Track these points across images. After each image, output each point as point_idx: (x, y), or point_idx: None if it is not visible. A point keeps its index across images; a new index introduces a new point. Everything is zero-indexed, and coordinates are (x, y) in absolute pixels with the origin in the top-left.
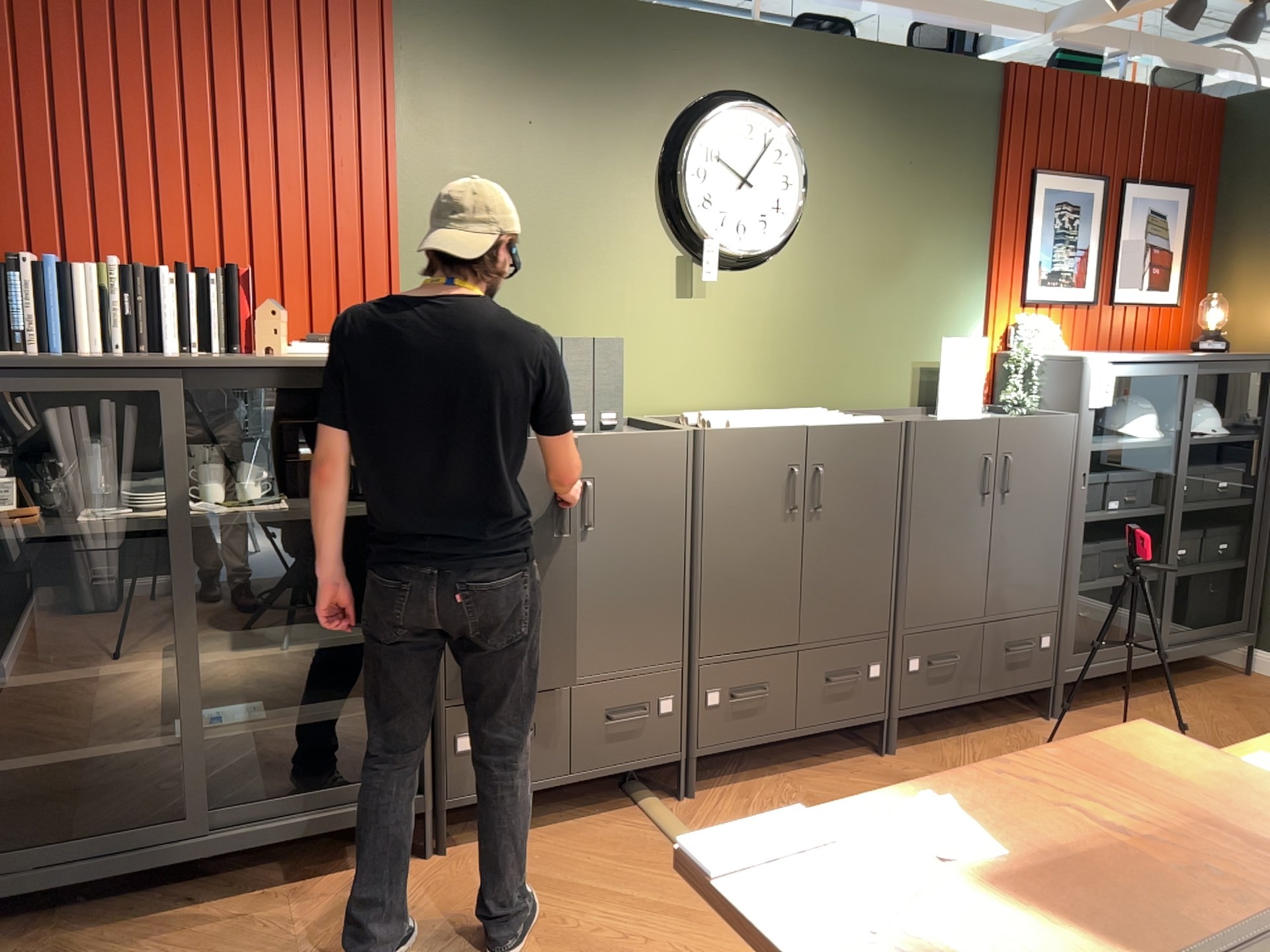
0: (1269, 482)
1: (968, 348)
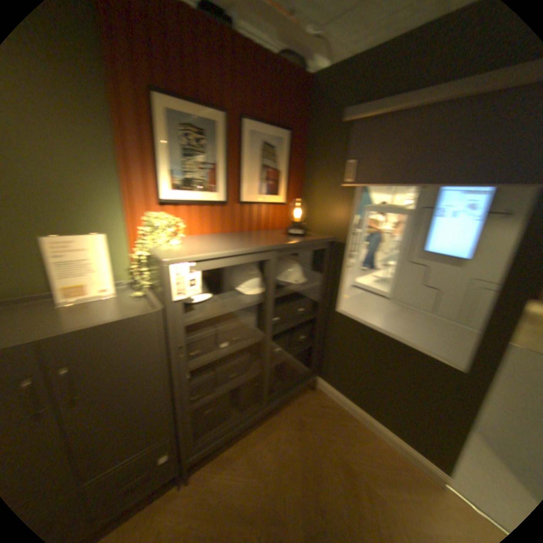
0: (323, 304)
1: (77, 243)
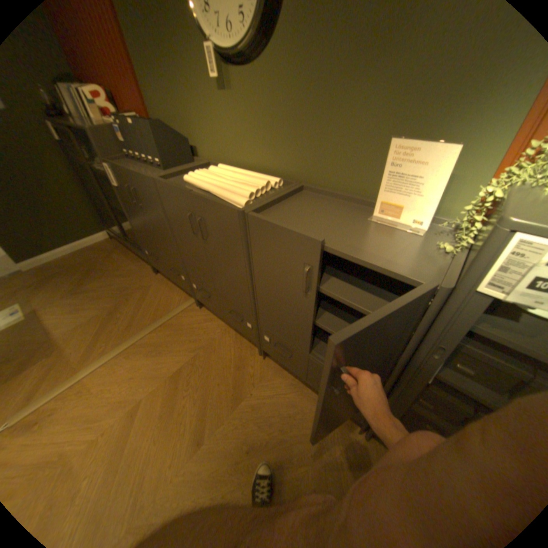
0: None
1: (425, 154)
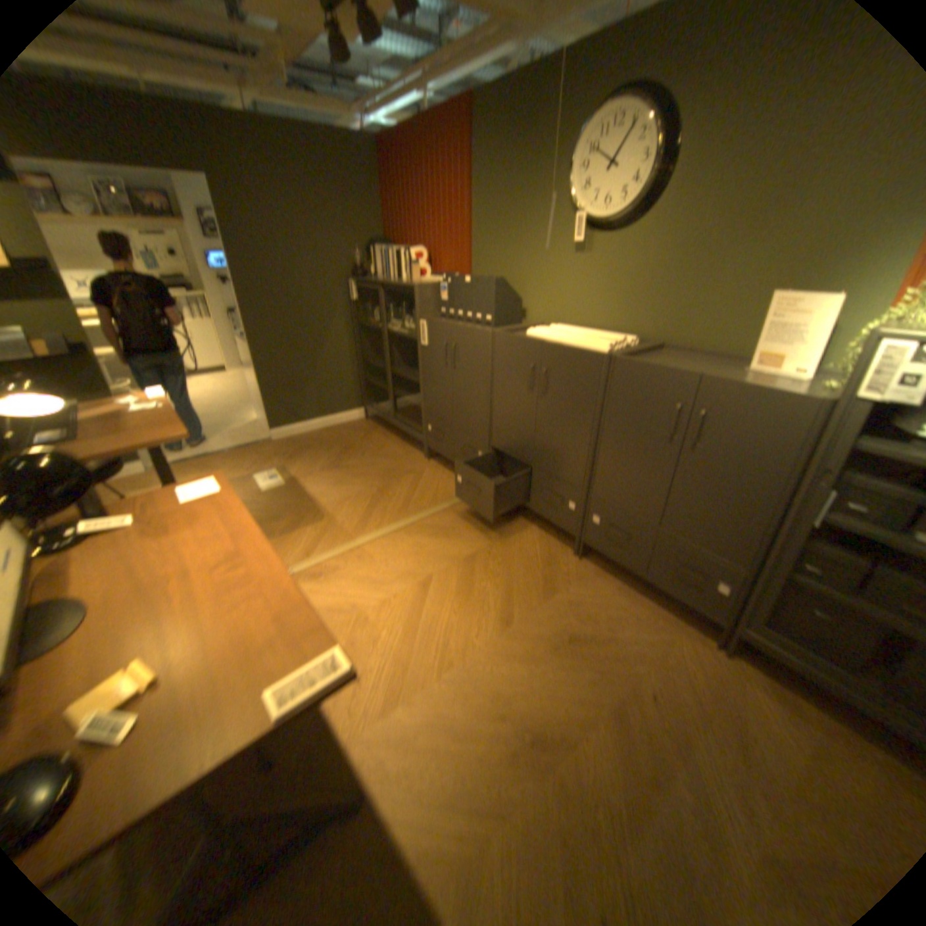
0: None
1: (809, 304)
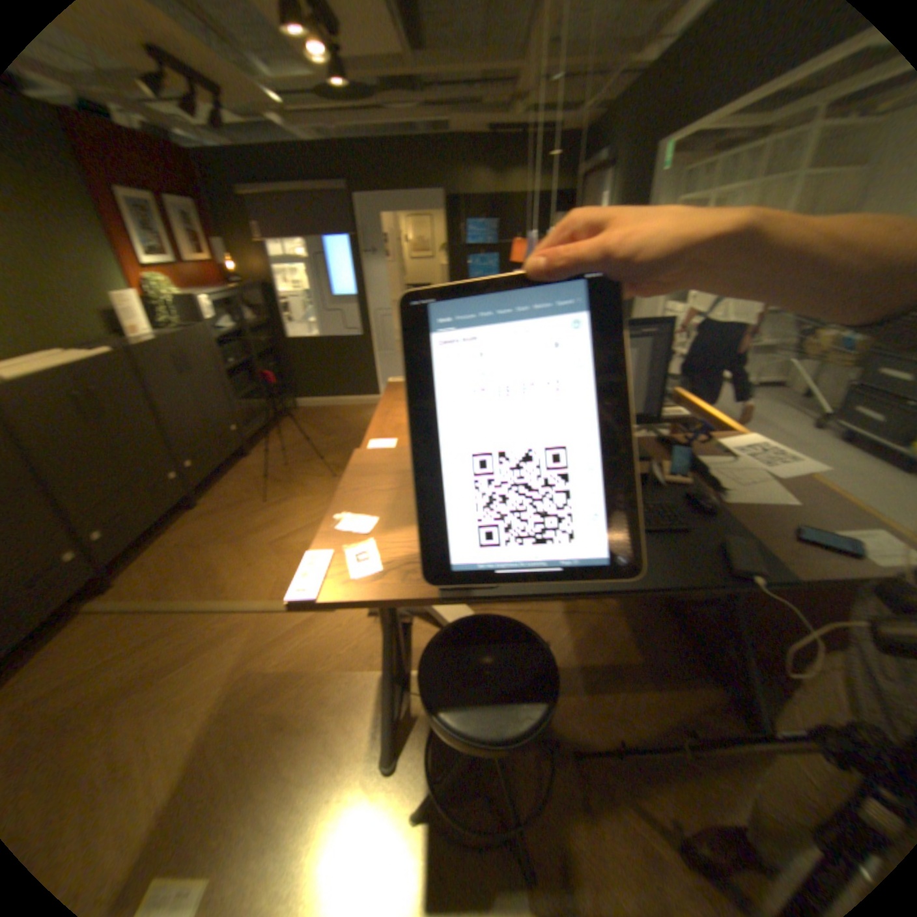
0: (275, 335)
1: (124, 297)
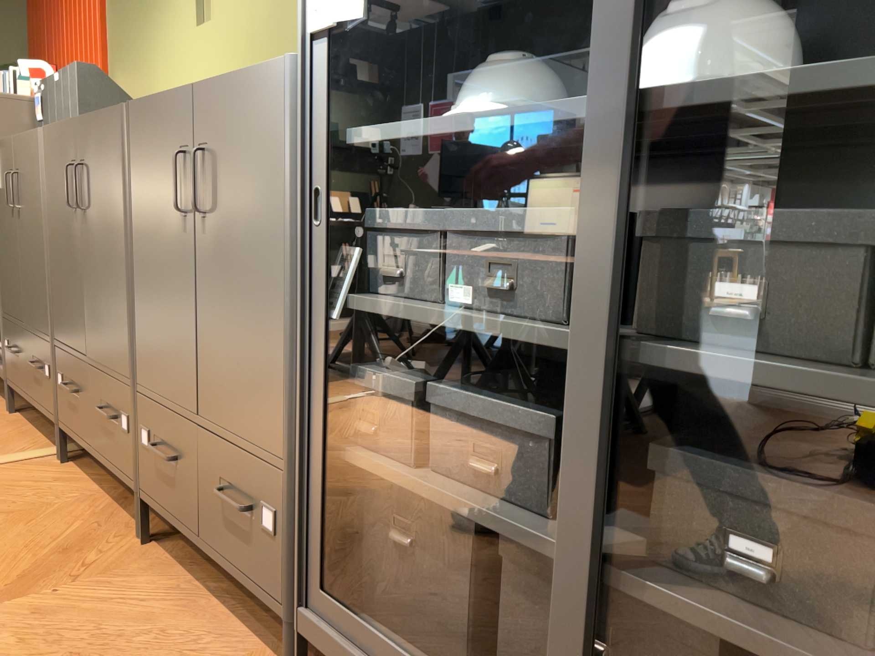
0: None
1: None
